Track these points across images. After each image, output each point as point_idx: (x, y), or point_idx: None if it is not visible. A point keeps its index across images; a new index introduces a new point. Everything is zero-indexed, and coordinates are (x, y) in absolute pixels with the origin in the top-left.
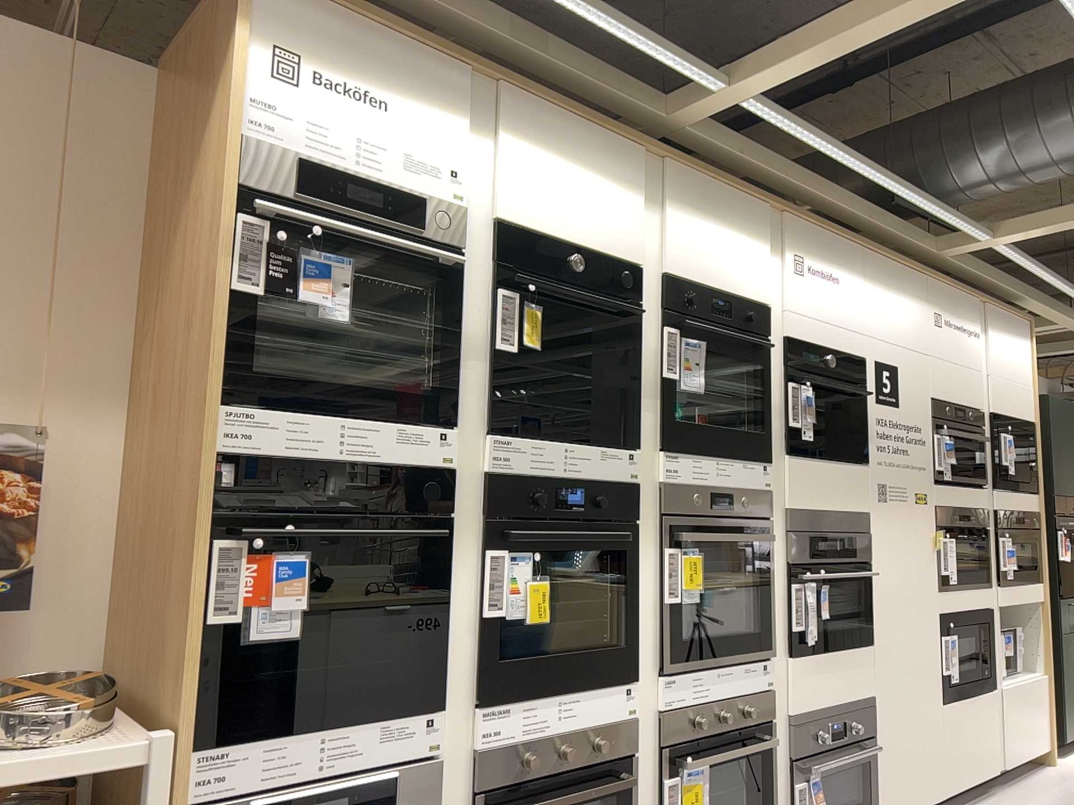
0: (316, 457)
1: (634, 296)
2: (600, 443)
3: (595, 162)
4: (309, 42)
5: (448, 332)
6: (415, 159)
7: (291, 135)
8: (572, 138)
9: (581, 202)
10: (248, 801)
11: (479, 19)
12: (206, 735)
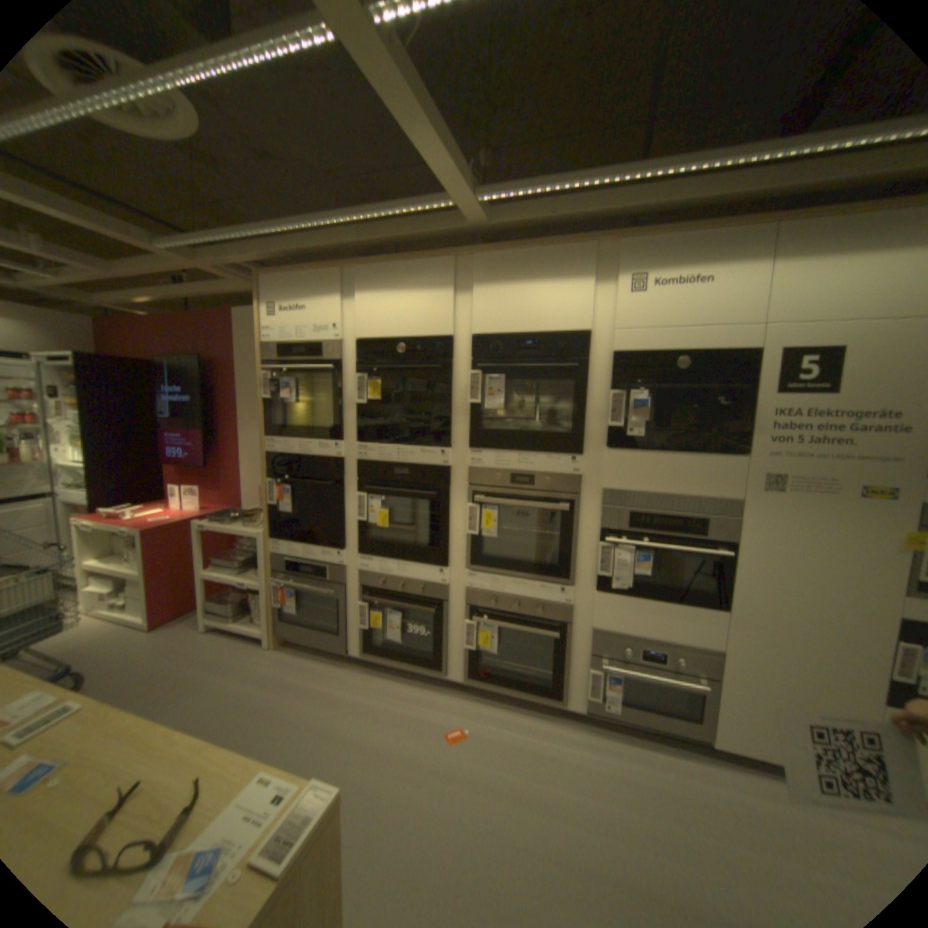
0: (291, 455)
1: (449, 354)
2: (423, 447)
3: (414, 278)
4: (270, 291)
5: (334, 399)
6: (313, 323)
7: (268, 334)
8: (397, 270)
9: (405, 308)
10: (280, 563)
11: (335, 232)
12: (266, 541)
